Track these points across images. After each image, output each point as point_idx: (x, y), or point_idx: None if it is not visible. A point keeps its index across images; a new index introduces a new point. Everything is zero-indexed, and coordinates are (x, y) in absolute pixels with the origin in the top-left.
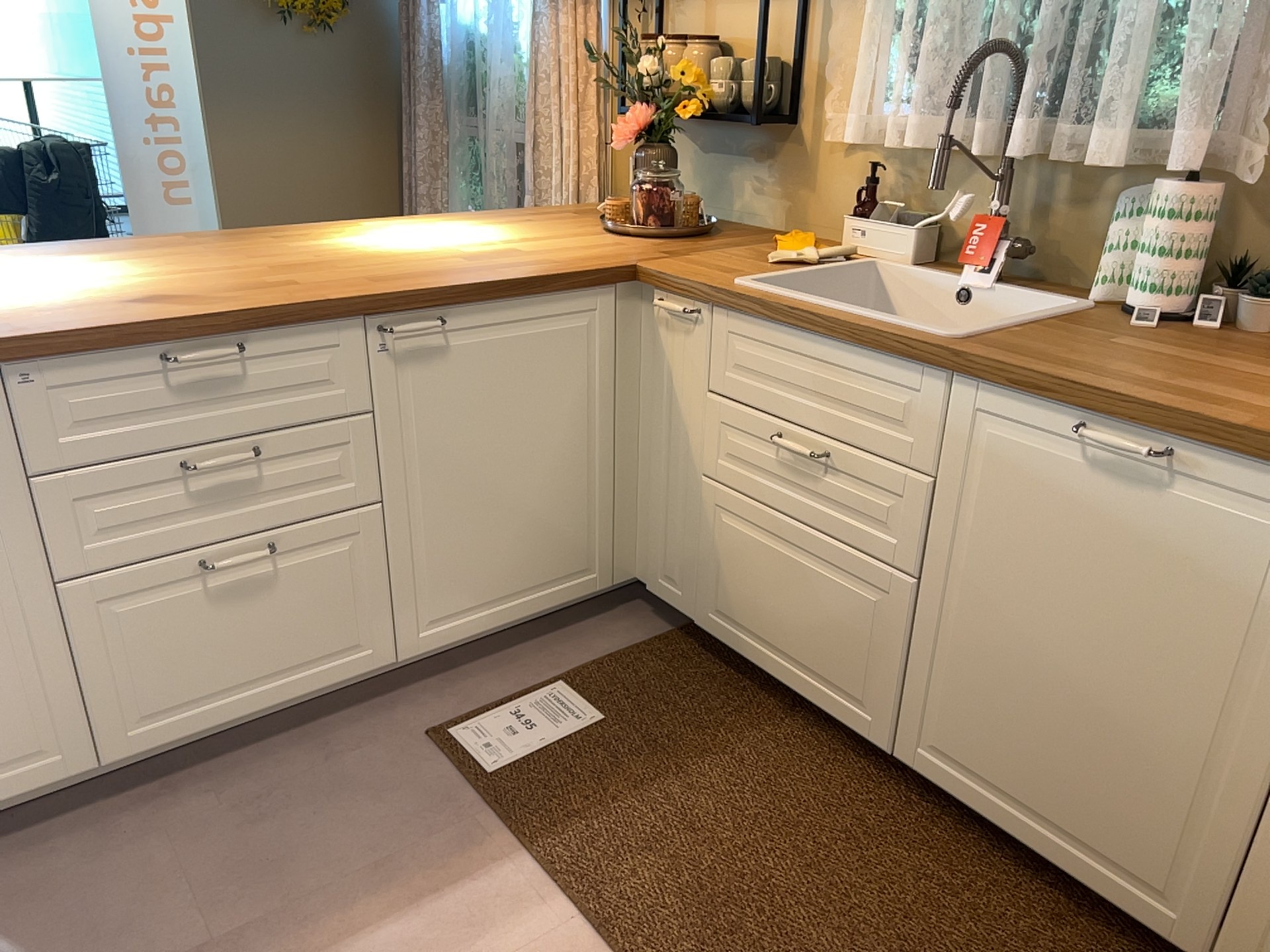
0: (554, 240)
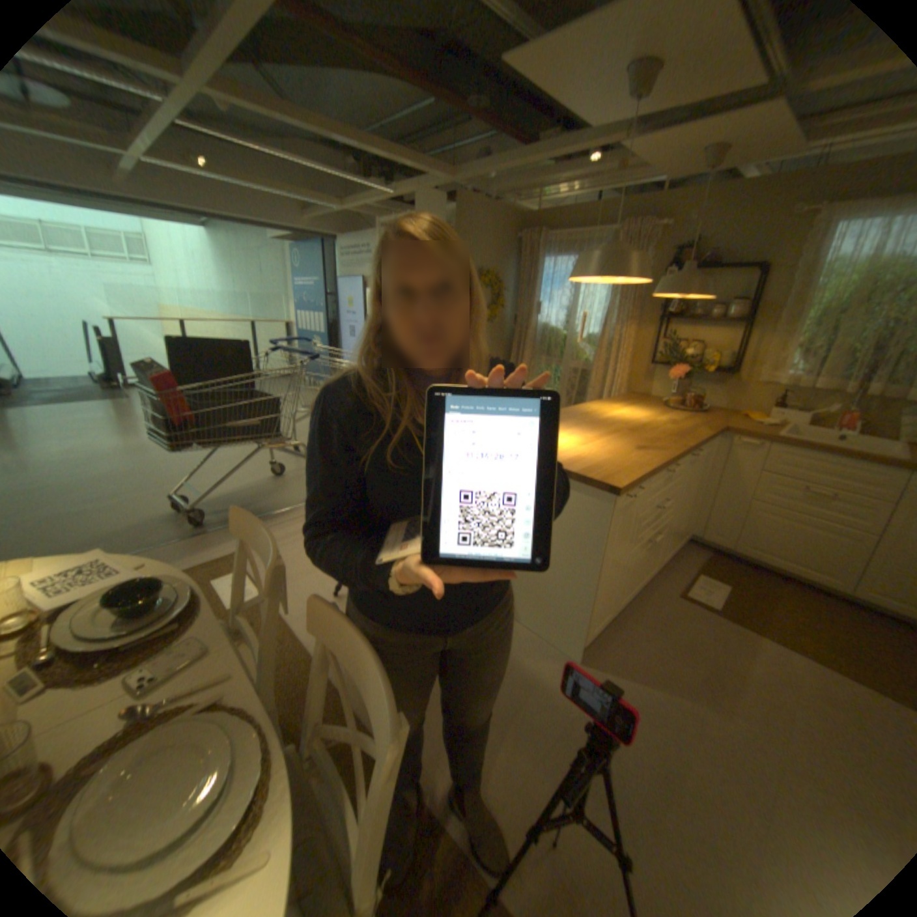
0: (670, 414)
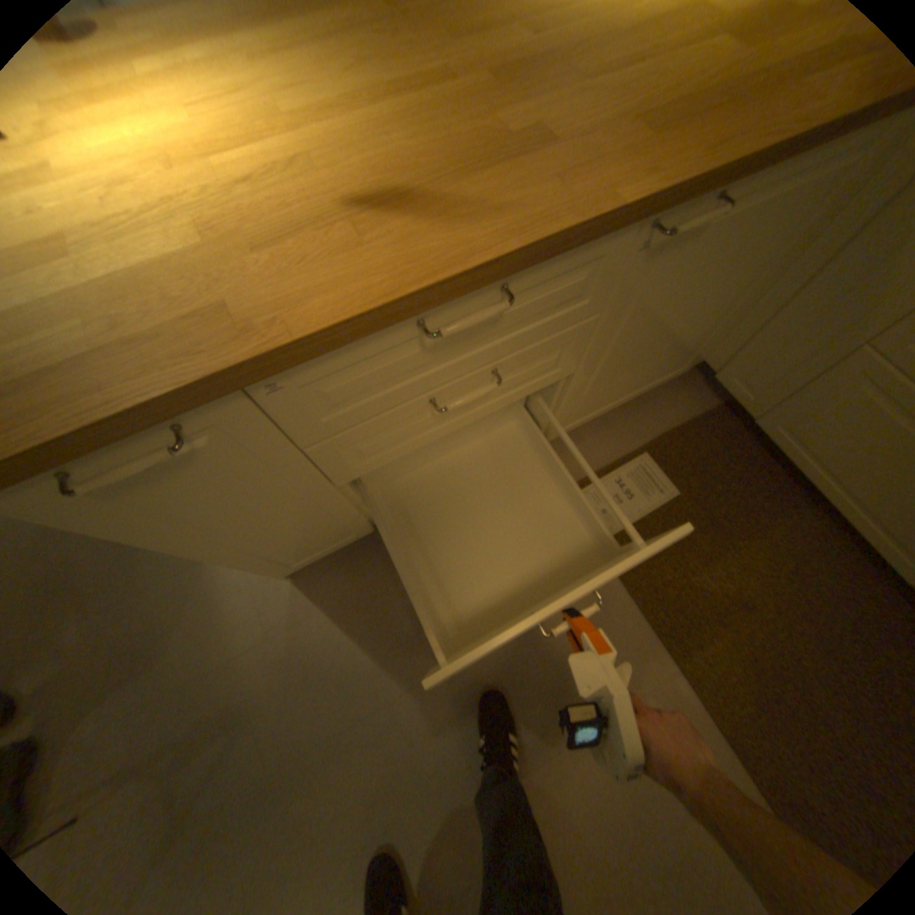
0: None
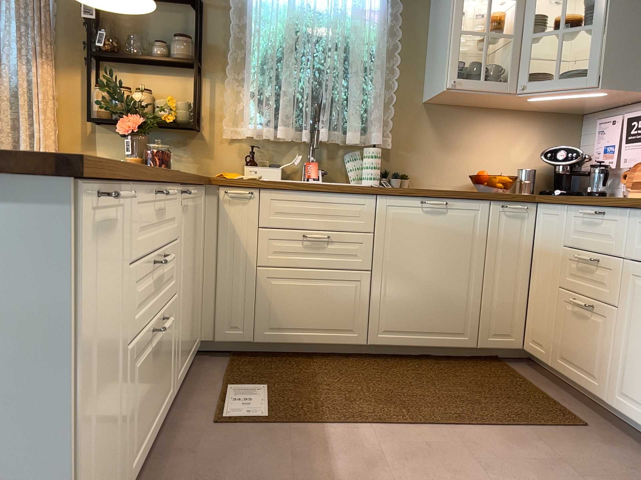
0: None
